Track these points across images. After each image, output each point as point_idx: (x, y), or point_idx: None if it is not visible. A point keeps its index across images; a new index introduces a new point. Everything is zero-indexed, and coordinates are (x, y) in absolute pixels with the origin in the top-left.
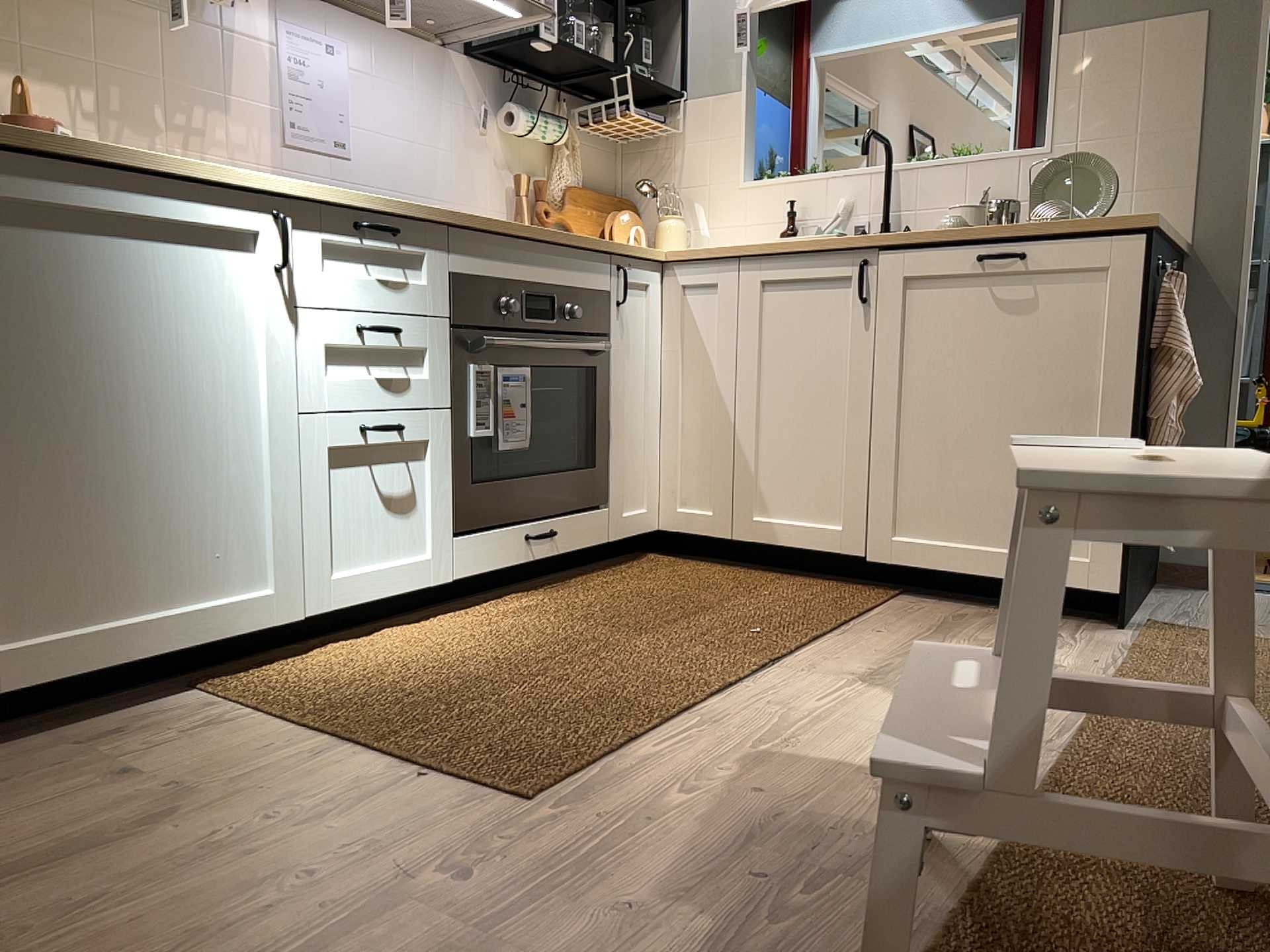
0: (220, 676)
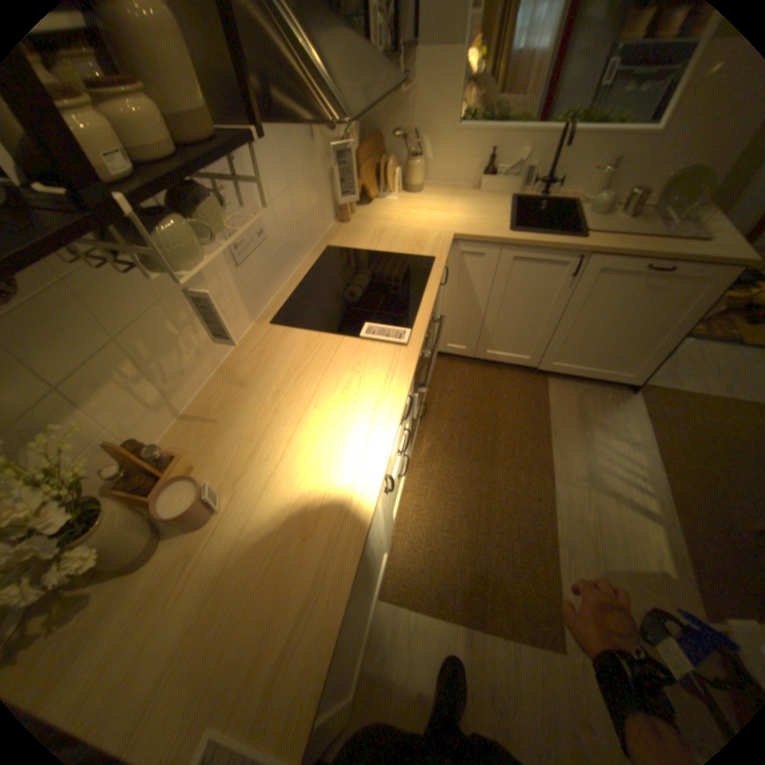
0: None
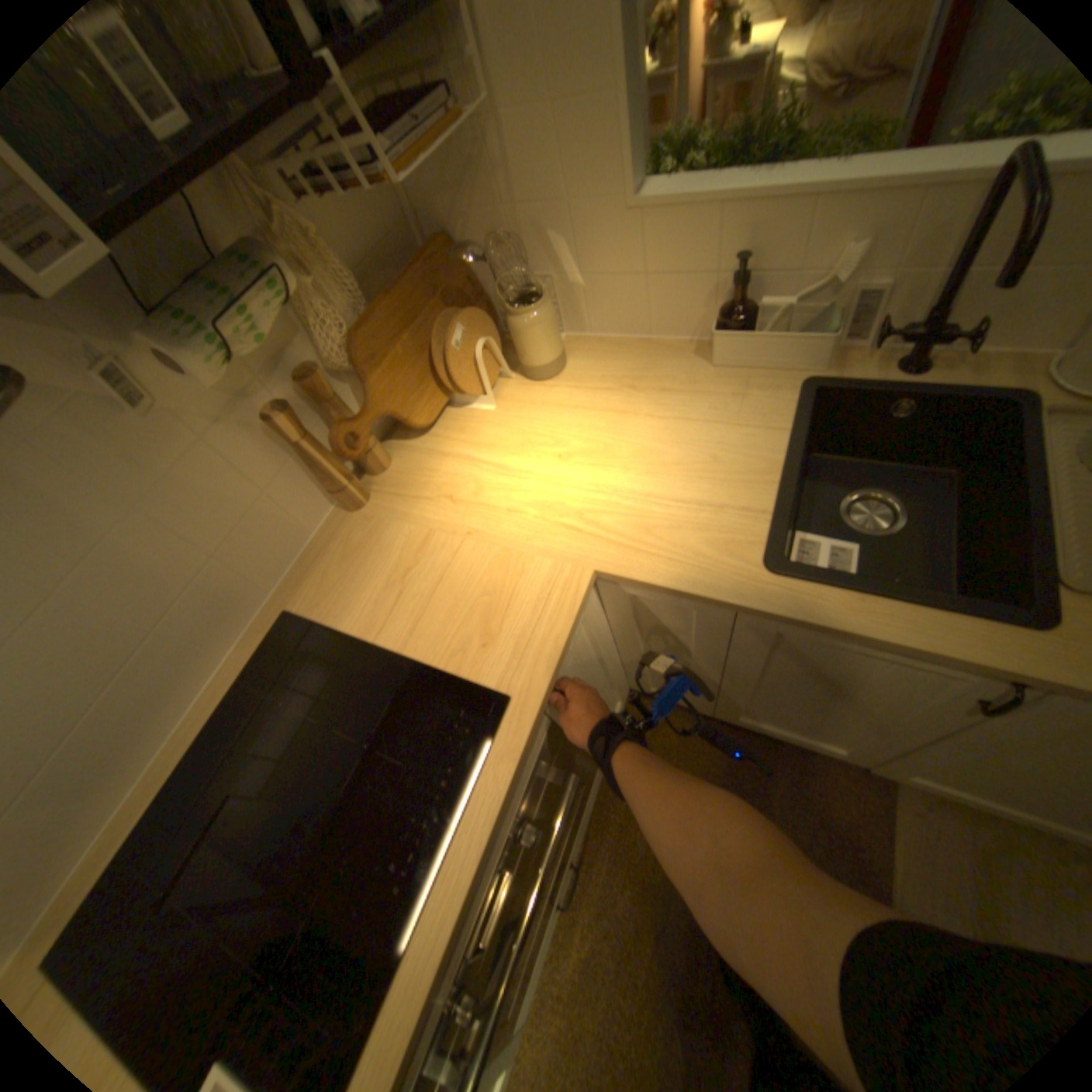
0: None
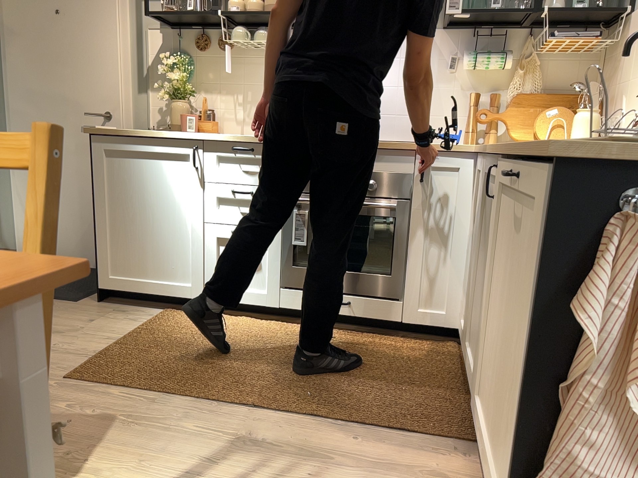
0: (179, 309)
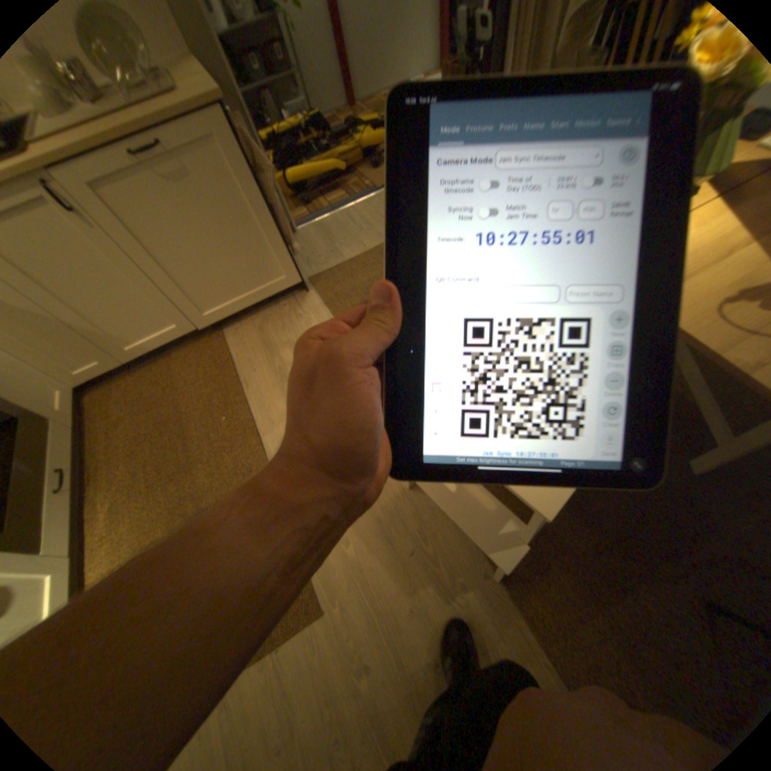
0: None
